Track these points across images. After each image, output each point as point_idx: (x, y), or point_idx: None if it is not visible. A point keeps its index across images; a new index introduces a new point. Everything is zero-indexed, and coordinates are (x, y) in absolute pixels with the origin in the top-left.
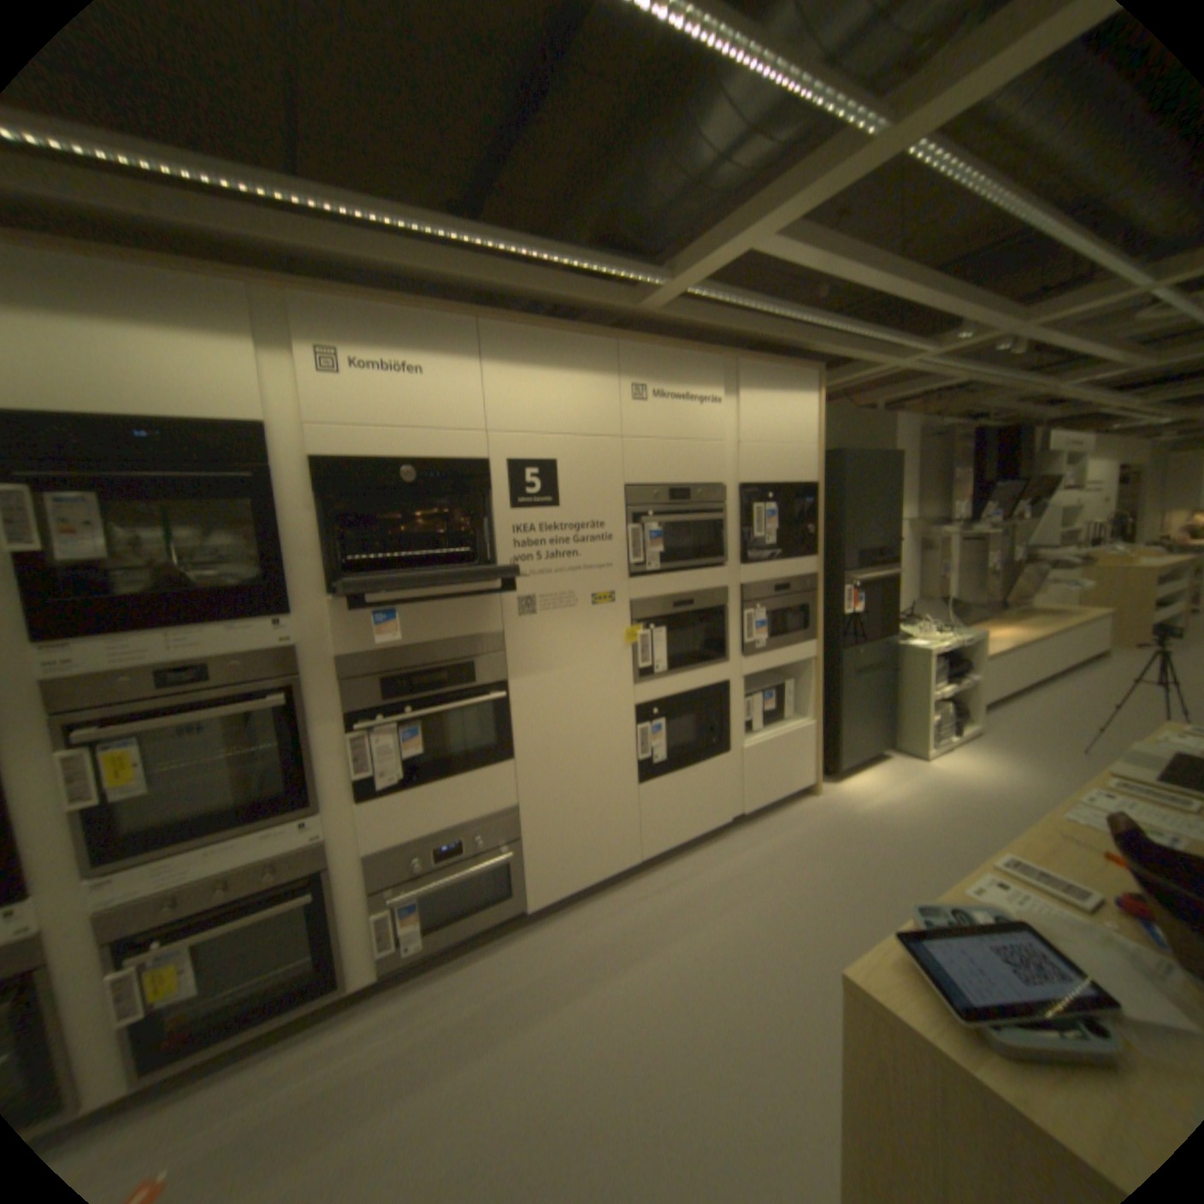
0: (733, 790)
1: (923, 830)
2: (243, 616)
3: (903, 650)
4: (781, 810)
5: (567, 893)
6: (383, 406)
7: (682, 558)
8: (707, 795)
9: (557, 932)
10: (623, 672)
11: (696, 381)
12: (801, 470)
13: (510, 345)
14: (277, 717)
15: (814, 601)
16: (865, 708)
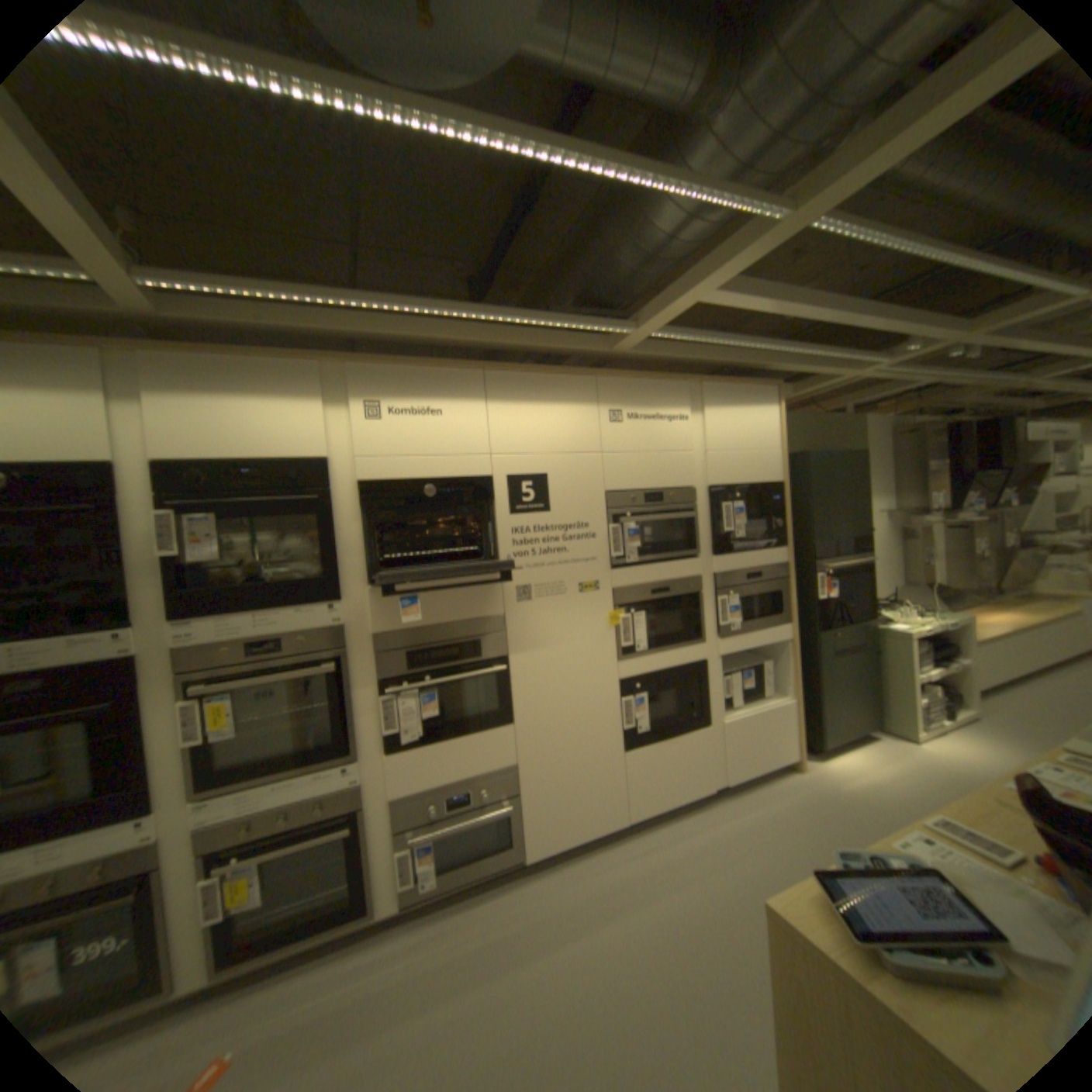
0: (715, 763)
1: (910, 811)
2: (307, 603)
3: (885, 634)
4: (766, 786)
5: (561, 849)
6: (411, 441)
7: (658, 552)
8: (690, 766)
9: (552, 884)
10: (607, 651)
11: (665, 403)
12: (766, 472)
13: (508, 388)
14: (328, 682)
15: (787, 587)
16: (847, 690)
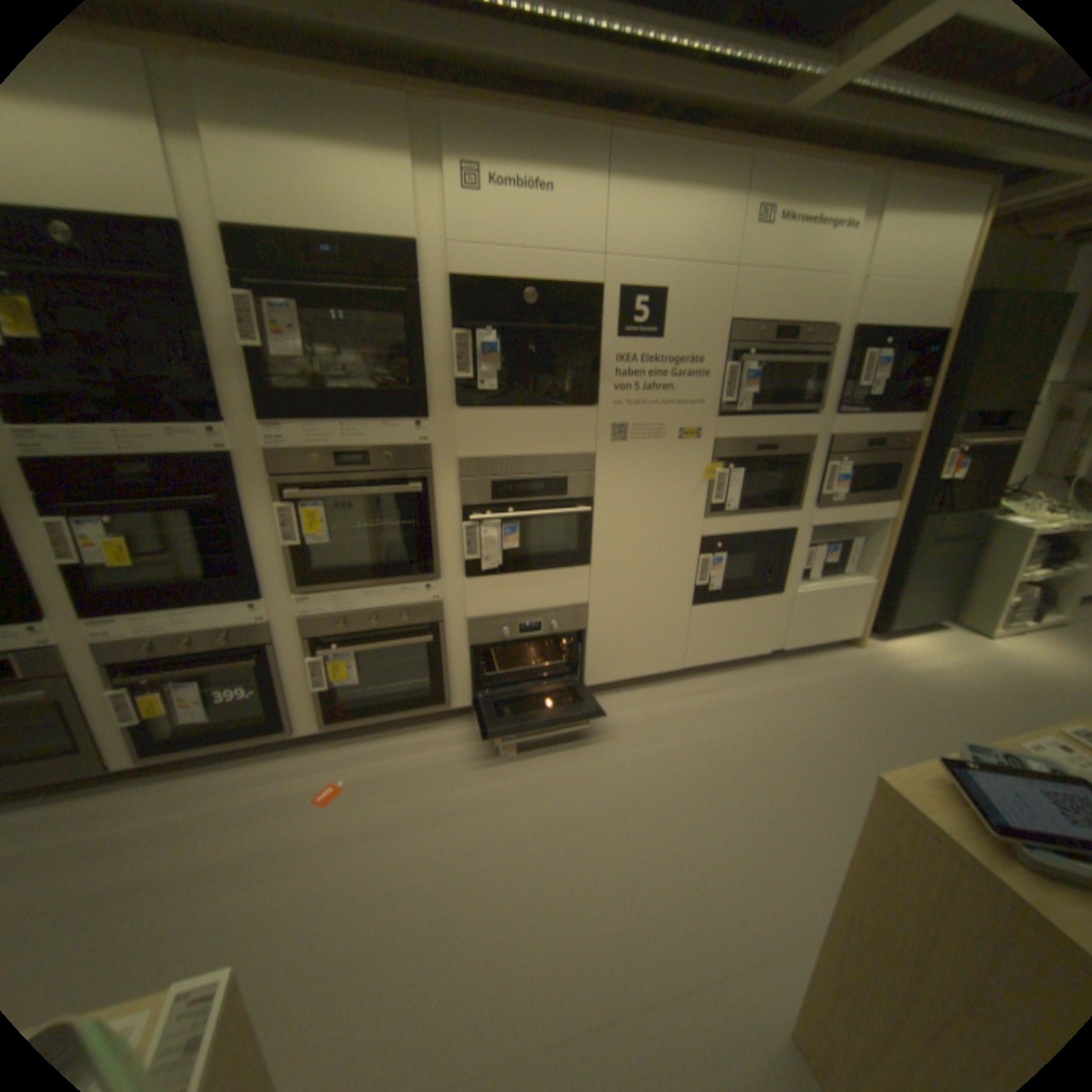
0: (778, 627)
1: (968, 698)
2: (395, 416)
3: (999, 525)
4: (820, 653)
5: (617, 678)
6: (514, 226)
7: (776, 401)
8: (753, 626)
9: (606, 705)
10: (696, 506)
11: (835, 200)
12: (935, 312)
13: (640, 157)
14: (414, 502)
15: (909, 460)
16: (935, 577)
